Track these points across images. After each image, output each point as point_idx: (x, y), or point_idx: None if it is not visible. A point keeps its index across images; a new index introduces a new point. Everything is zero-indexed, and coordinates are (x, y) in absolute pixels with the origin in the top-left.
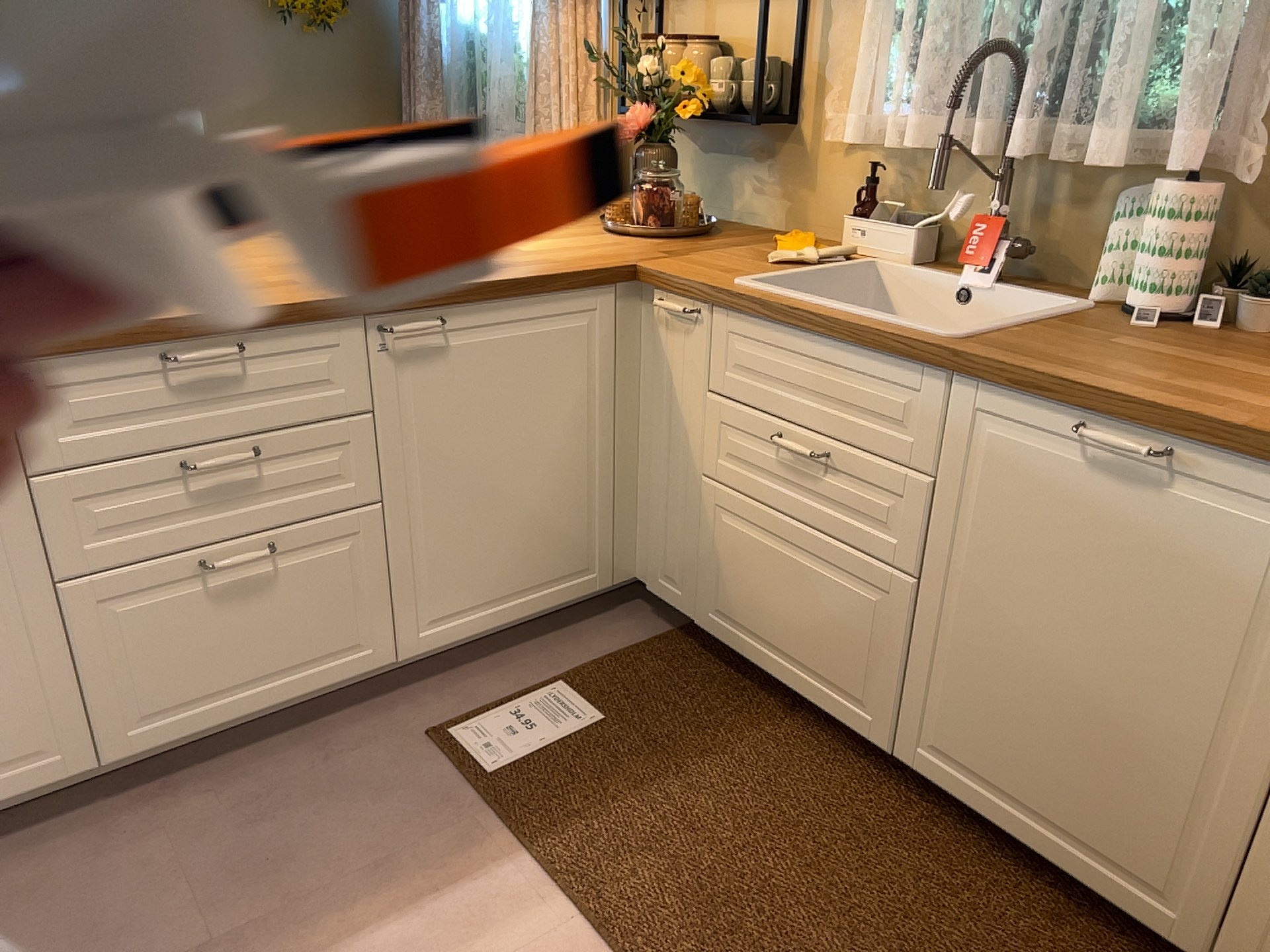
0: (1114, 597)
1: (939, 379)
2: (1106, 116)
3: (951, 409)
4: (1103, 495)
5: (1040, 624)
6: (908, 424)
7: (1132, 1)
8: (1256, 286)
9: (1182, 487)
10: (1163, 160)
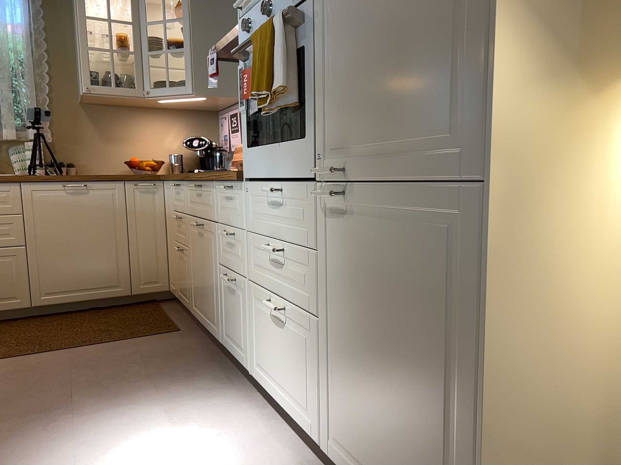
0: (84, 222)
1: (15, 186)
2: (6, 126)
3: (21, 193)
4: (73, 199)
5: (67, 238)
6: (7, 202)
7: (3, 97)
8: (60, 164)
9: (90, 191)
10: (20, 138)
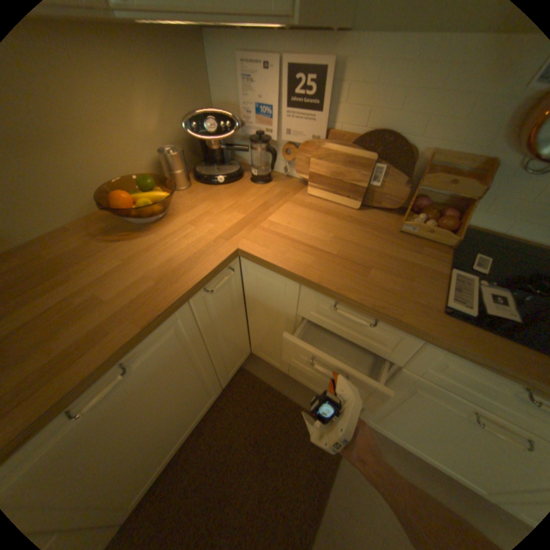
0: (146, 405)
1: None
2: None
3: None
4: (108, 405)
5: (131, 443)
6: None
7: None
8: None
9: (135, 364)
10: None
